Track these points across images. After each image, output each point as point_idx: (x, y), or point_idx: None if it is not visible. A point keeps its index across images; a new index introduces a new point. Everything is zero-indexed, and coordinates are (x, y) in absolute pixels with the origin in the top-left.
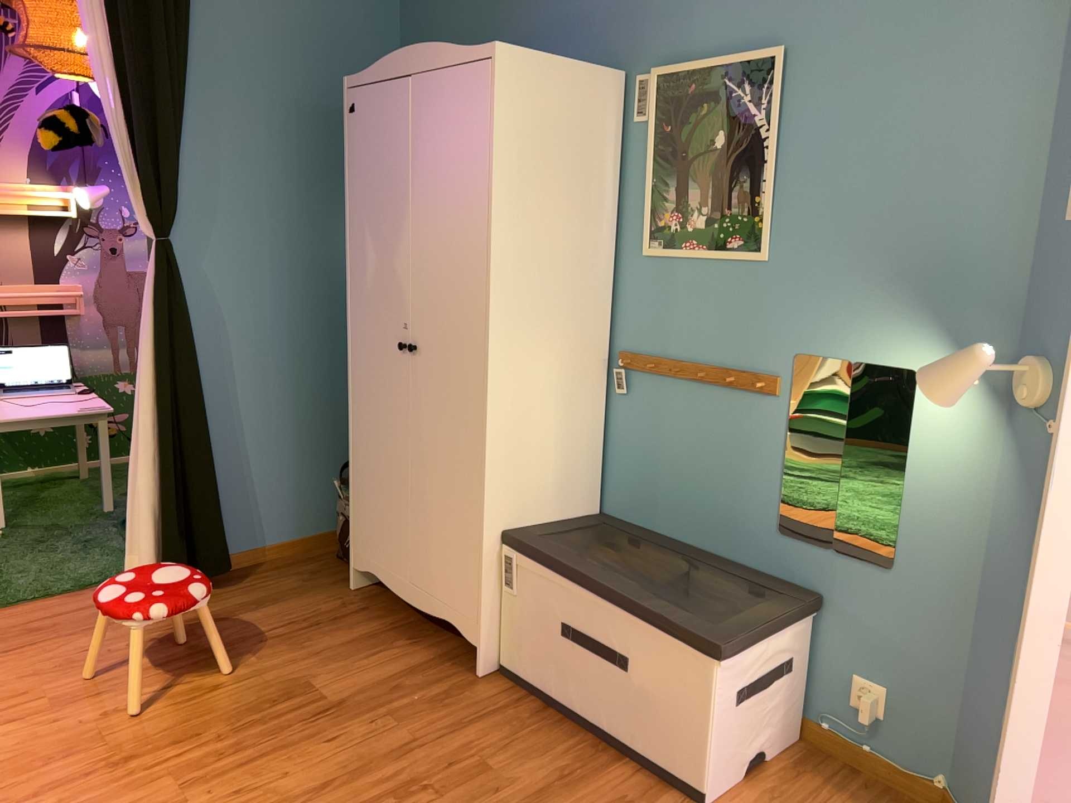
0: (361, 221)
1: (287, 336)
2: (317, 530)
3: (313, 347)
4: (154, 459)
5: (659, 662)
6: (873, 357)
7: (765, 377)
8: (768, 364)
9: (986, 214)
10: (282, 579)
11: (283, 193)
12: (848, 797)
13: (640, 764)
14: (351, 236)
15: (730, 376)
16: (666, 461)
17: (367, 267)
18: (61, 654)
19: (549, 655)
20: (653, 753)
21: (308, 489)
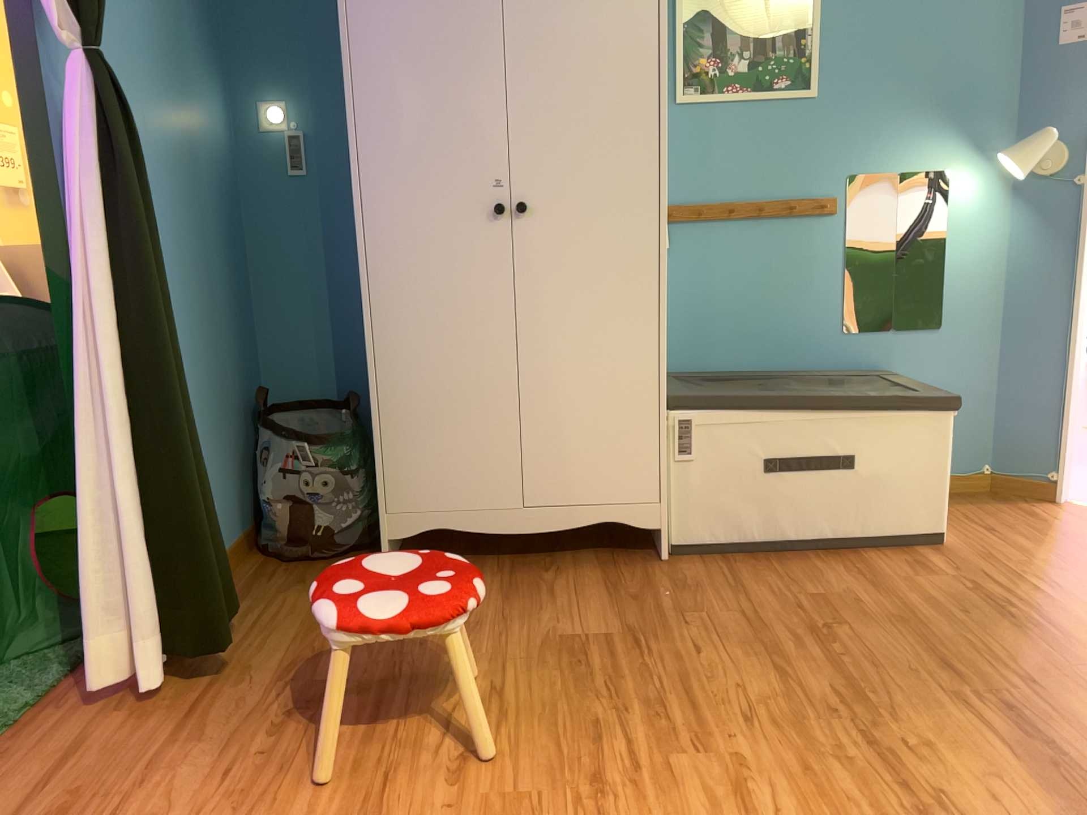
0: (383, 54)
1: (179, 248)
2: (233, 536)
3: (199, 265)
4: (120, 448)
5: (886, 440)
6: (914, 167)
7: (823, 201)
8: (822, 189)
9: (990, 47)
10: (277, 594)
11: (150, 22)
12: (958, 506)
13: (870, 542)
14: (356, 77)
15: (789, 206)
16: (720, 304)
17: (402, 117)
18: (187, 792)
19: (745, 496)
20: (882, 525)
21: (220, 478)
